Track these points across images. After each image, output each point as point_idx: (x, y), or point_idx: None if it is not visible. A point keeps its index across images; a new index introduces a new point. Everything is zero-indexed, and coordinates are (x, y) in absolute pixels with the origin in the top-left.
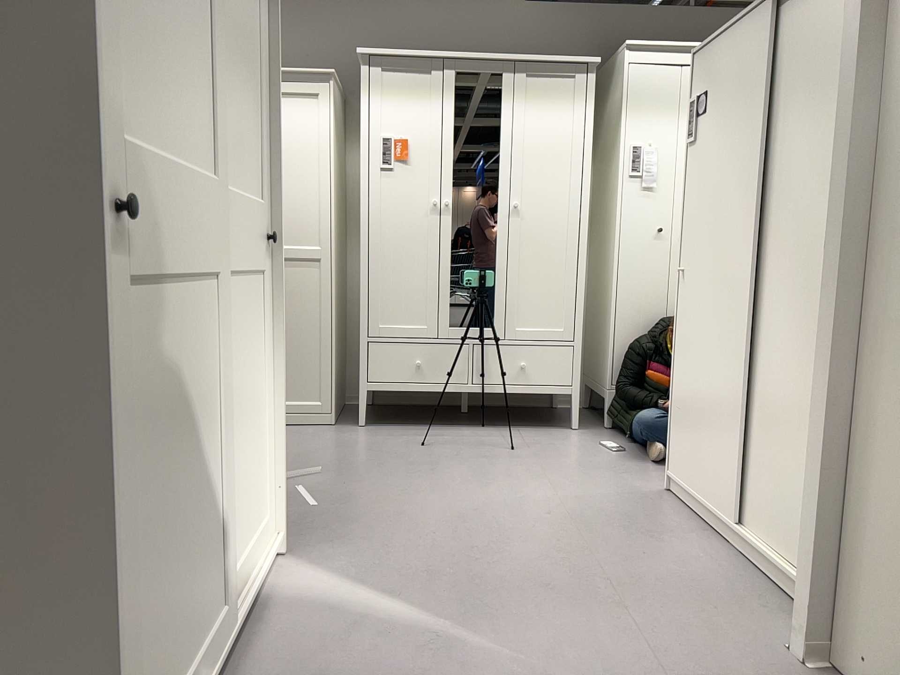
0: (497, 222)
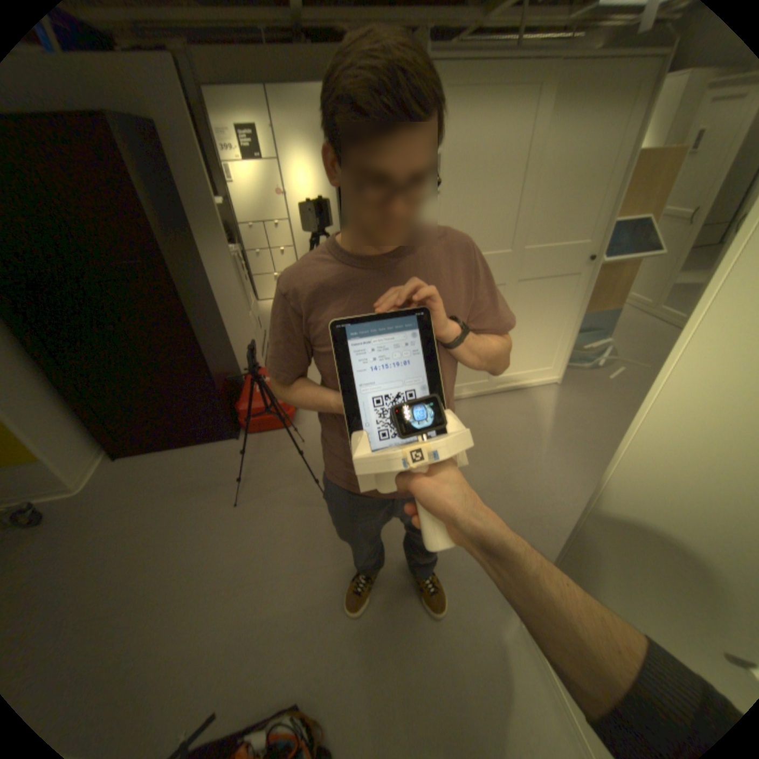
0: None
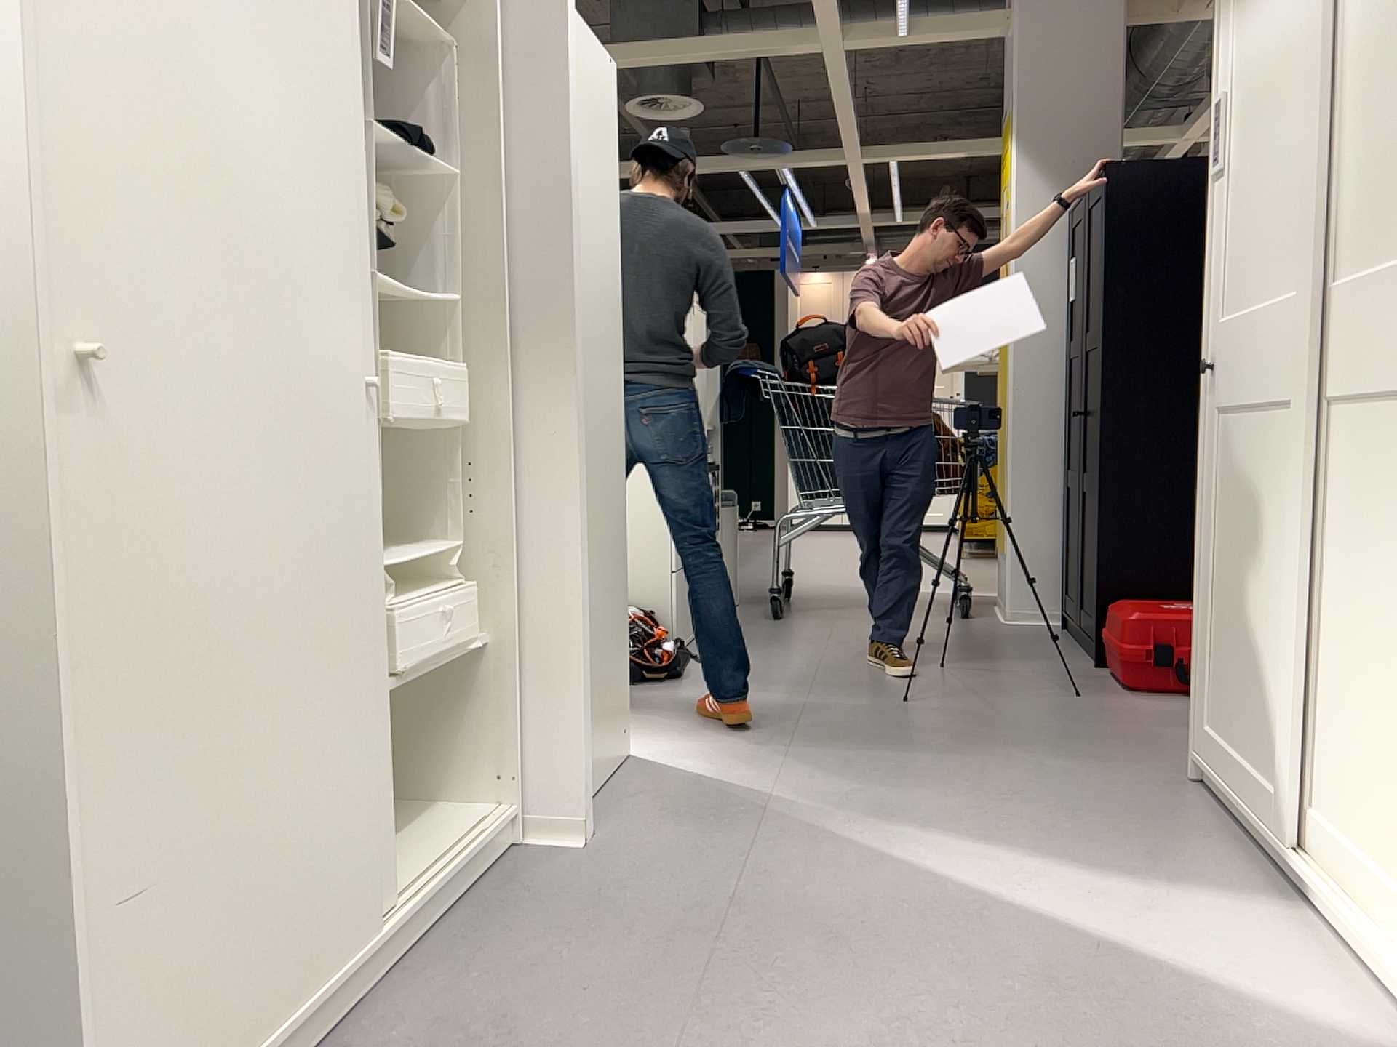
0: None
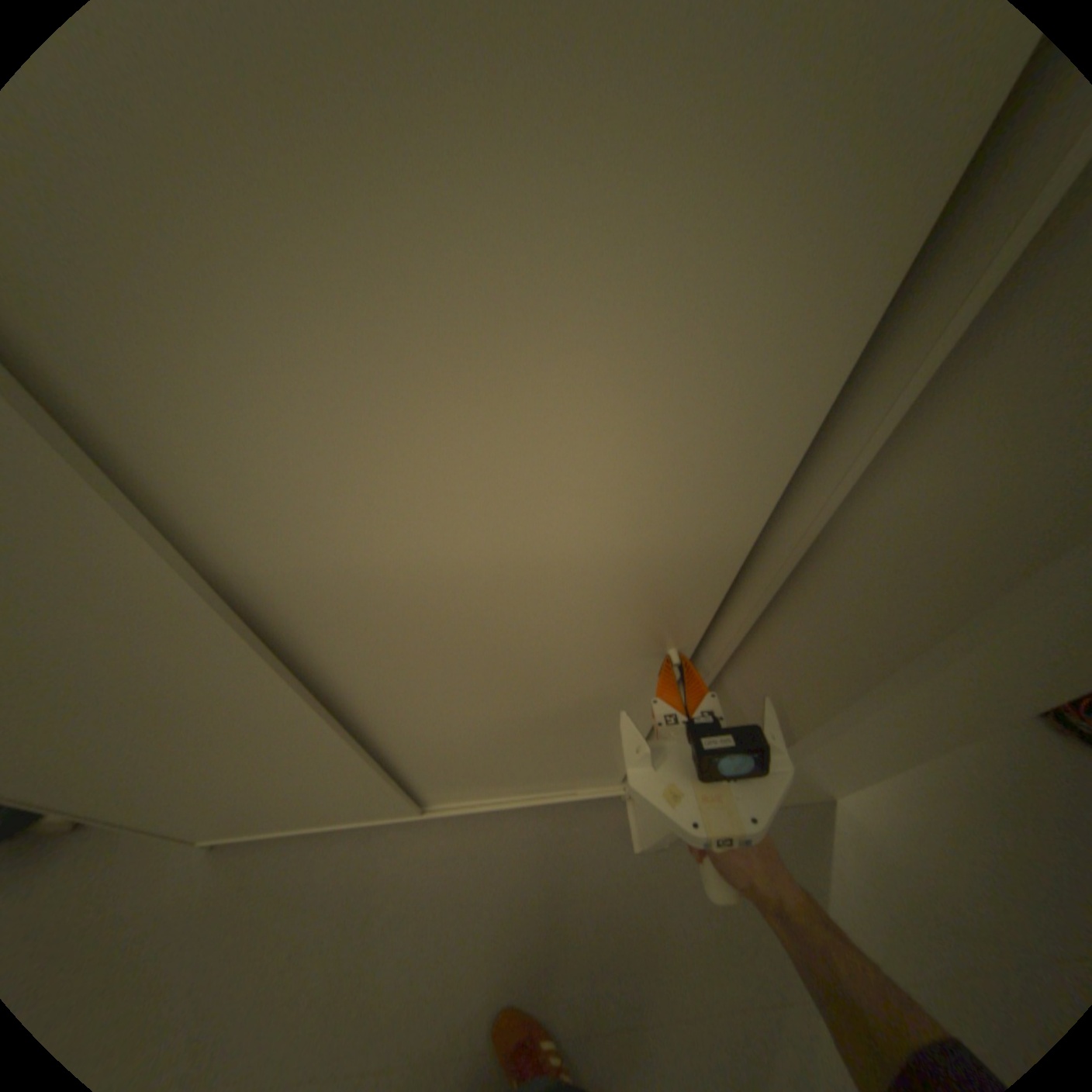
0: None
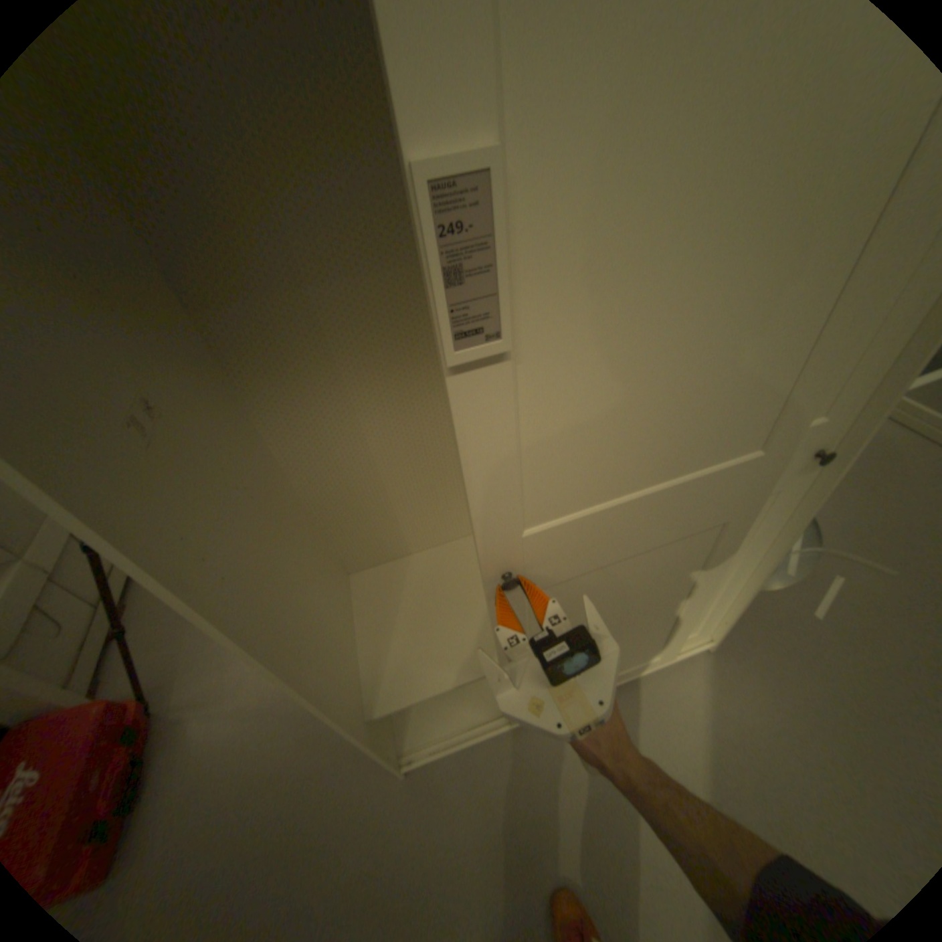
0: None
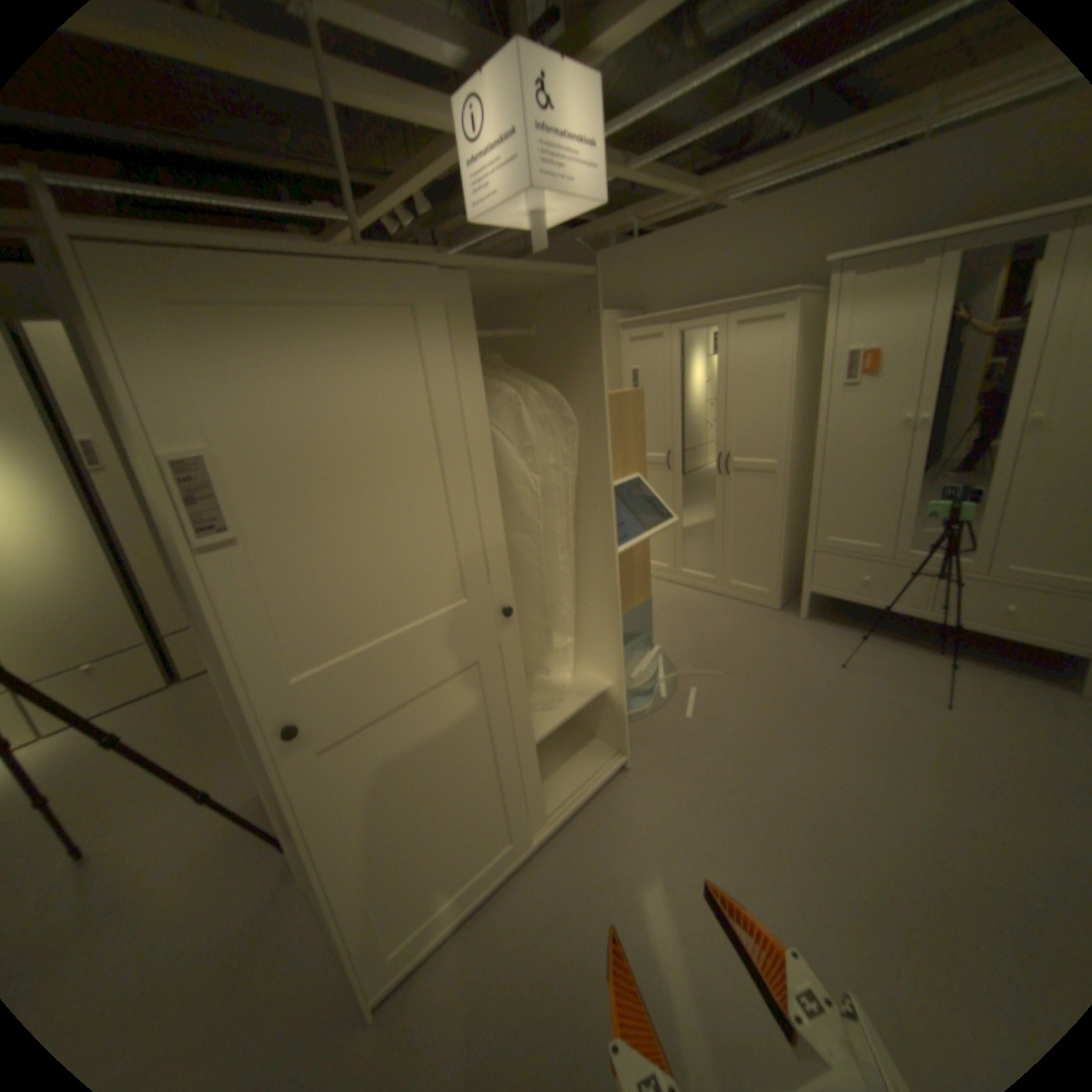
0: (1002, 438)
